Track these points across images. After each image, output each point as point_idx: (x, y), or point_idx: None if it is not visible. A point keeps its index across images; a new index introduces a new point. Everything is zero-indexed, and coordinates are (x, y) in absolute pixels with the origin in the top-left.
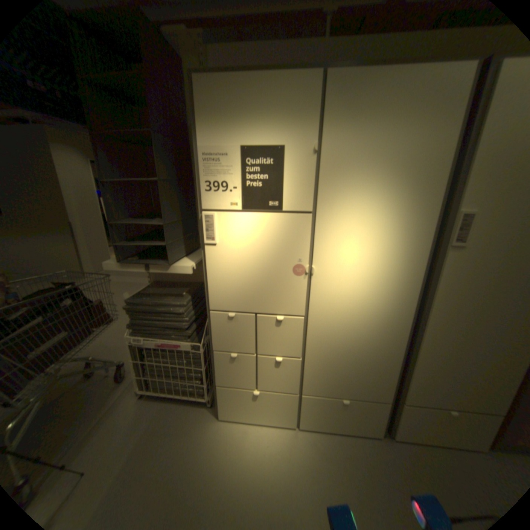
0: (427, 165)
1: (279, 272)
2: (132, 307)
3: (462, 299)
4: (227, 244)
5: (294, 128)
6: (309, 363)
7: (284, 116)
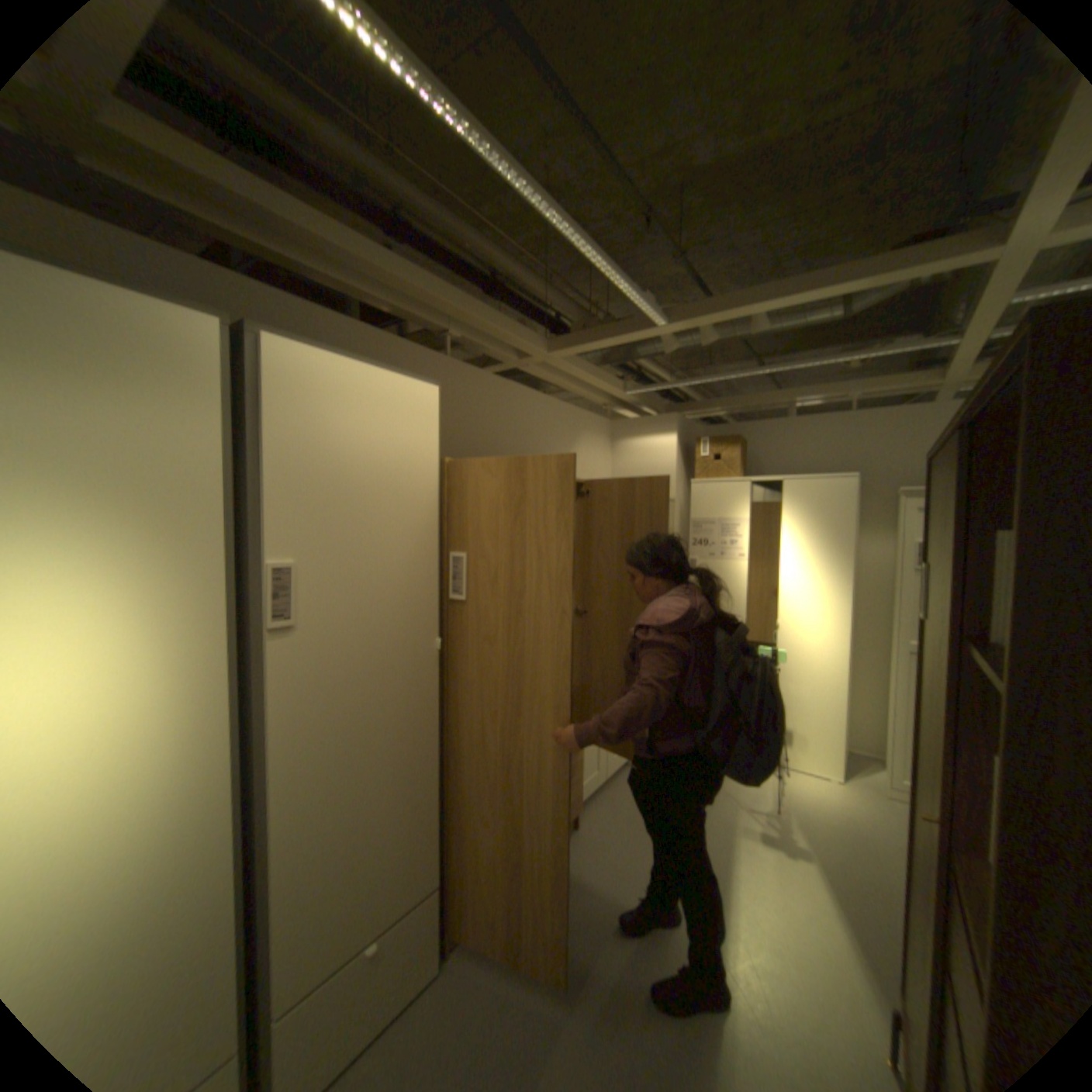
0: (171, 477)
1: None
2: None
3: (315, 722)
4: None
5: None
6: None
7: None
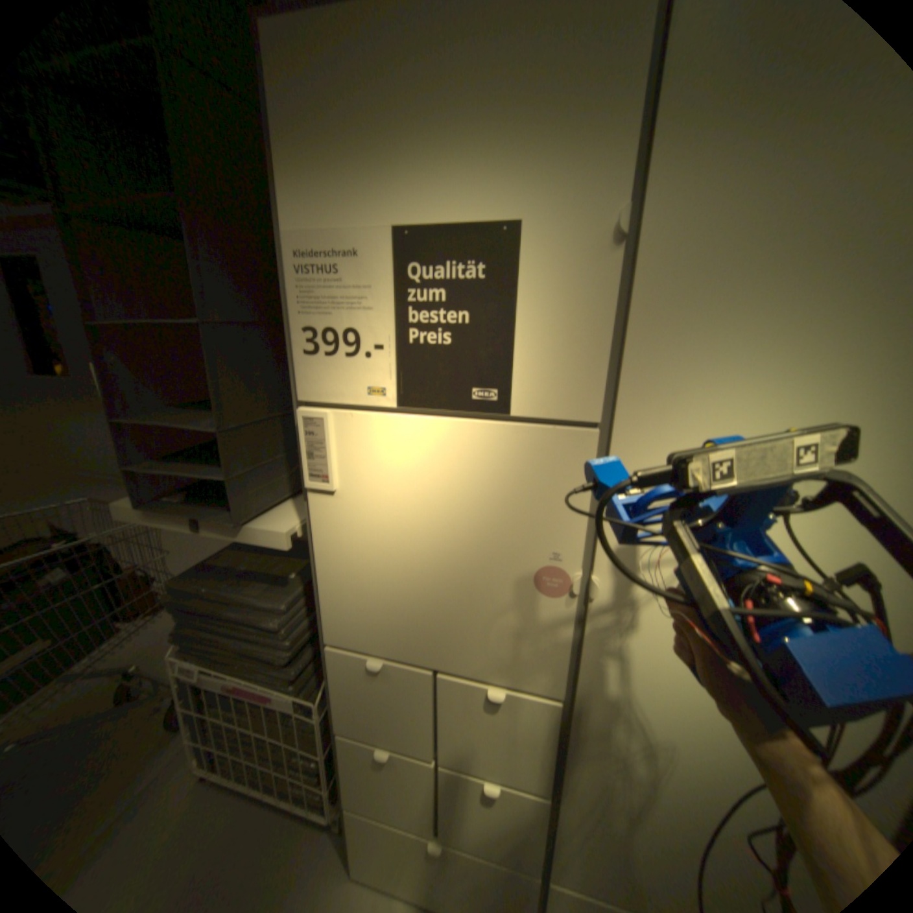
0: None
1: (496, 581)
2: (176, 602)
3: None
4: (362, 494)
5: (551, 166)
6: (572, 816)
7: (522, 127)
